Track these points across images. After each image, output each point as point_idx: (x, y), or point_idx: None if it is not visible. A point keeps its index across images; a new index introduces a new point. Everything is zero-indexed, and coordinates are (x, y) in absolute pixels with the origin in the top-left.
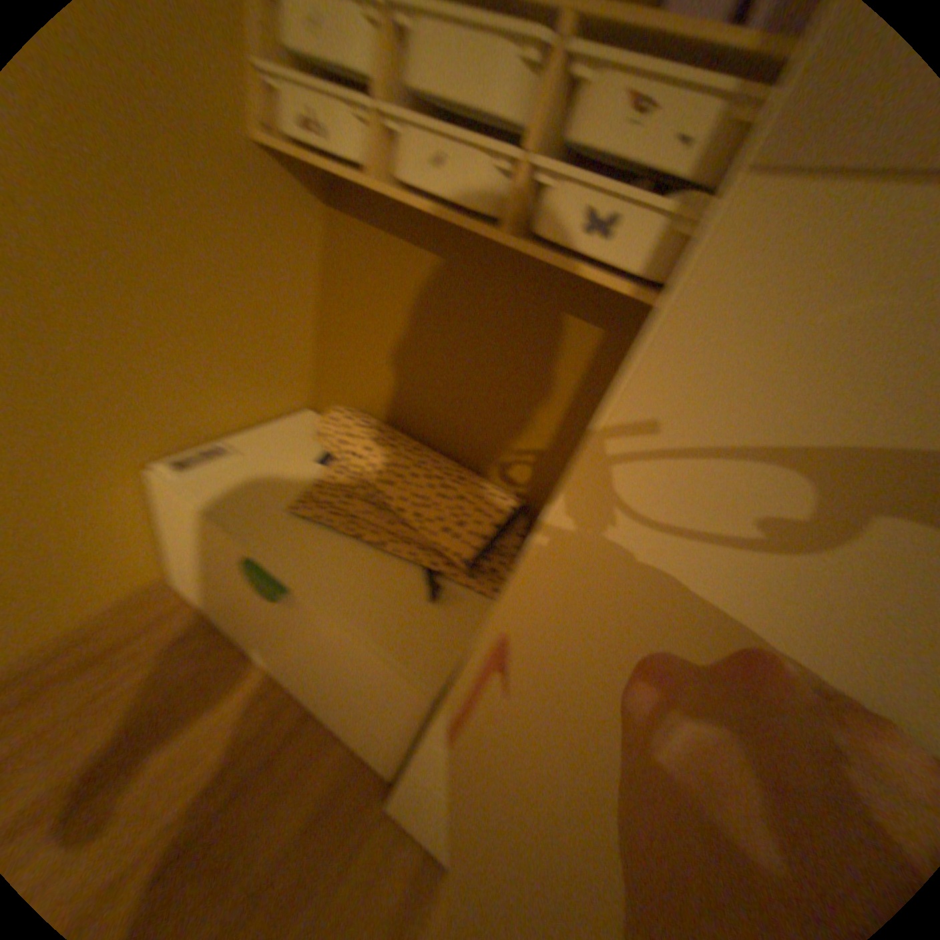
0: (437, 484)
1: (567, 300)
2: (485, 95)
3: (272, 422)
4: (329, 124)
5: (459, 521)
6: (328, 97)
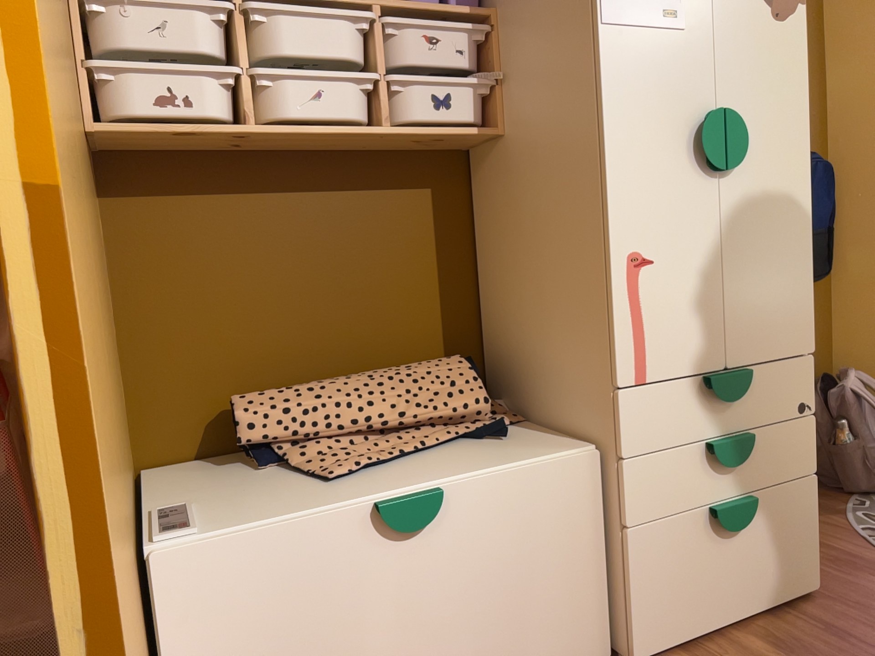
0: (404, 378)
1: (397, 179)
2: (338, 52)
3: (144, 489)
4: (190, 99)
5: (452, 385)
6: (187, 78)
